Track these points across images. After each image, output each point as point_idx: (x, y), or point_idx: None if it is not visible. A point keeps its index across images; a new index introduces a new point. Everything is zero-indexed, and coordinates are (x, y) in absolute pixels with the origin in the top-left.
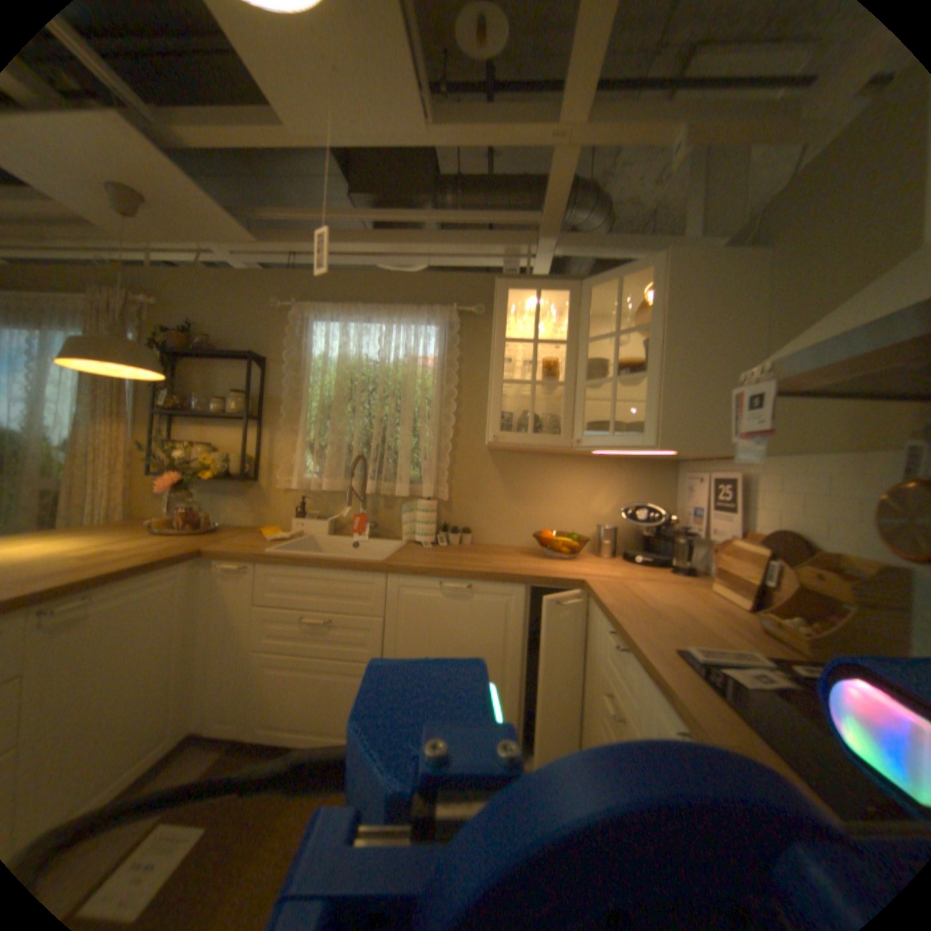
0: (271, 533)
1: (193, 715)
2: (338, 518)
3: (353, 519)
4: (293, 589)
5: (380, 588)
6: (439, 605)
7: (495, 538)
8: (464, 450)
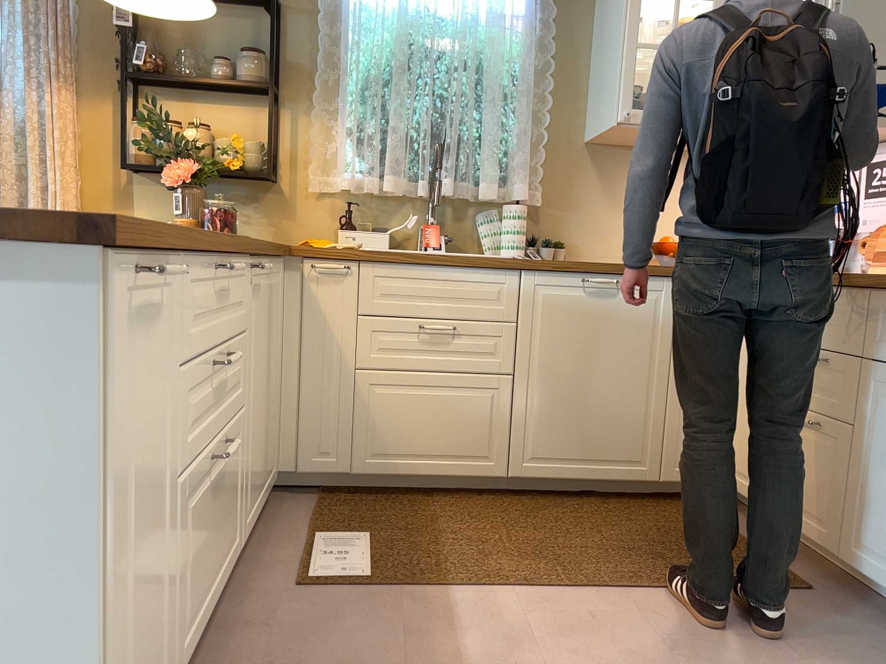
0: (326, 244)
1: (282, 451)
2: (392, 232)
3: (412, 233)
4: (408, 292)
5: (514, 287)
6: (582, 304)
7: (593, 254)
8: (557, 141)
